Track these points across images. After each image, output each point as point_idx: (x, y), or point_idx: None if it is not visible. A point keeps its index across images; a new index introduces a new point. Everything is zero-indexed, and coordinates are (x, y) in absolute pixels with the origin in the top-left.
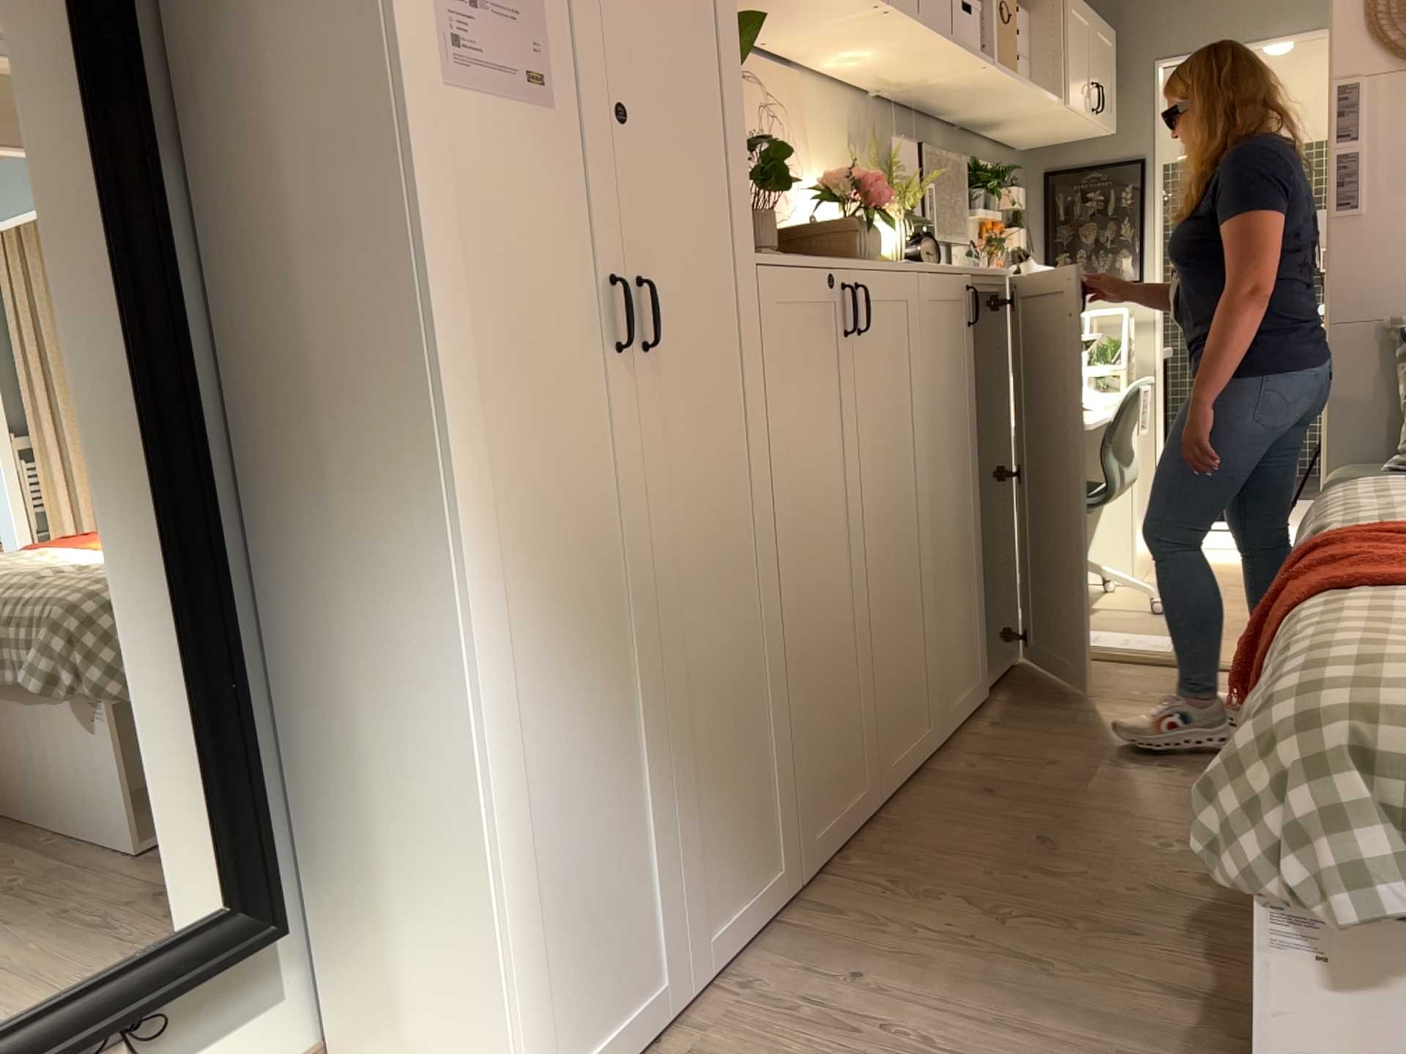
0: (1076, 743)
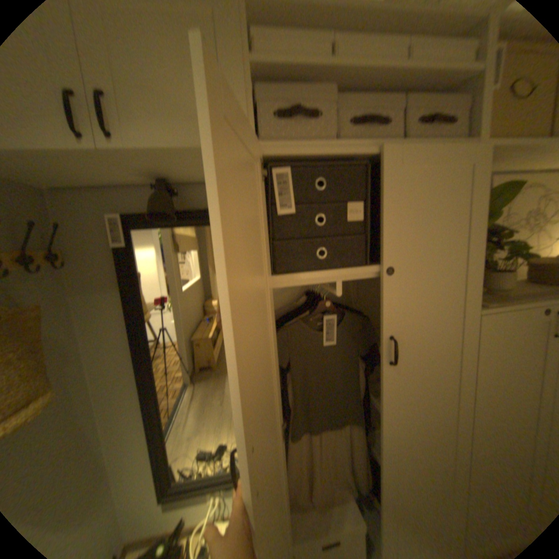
0: None
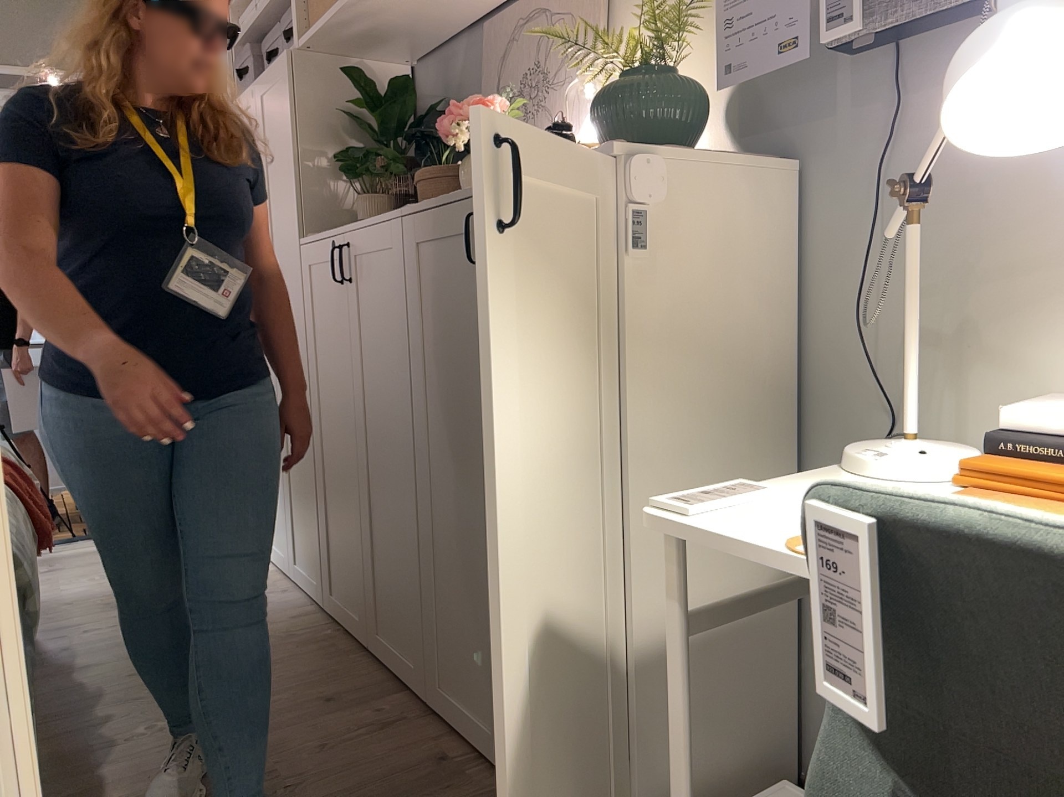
0: (334, 789)
